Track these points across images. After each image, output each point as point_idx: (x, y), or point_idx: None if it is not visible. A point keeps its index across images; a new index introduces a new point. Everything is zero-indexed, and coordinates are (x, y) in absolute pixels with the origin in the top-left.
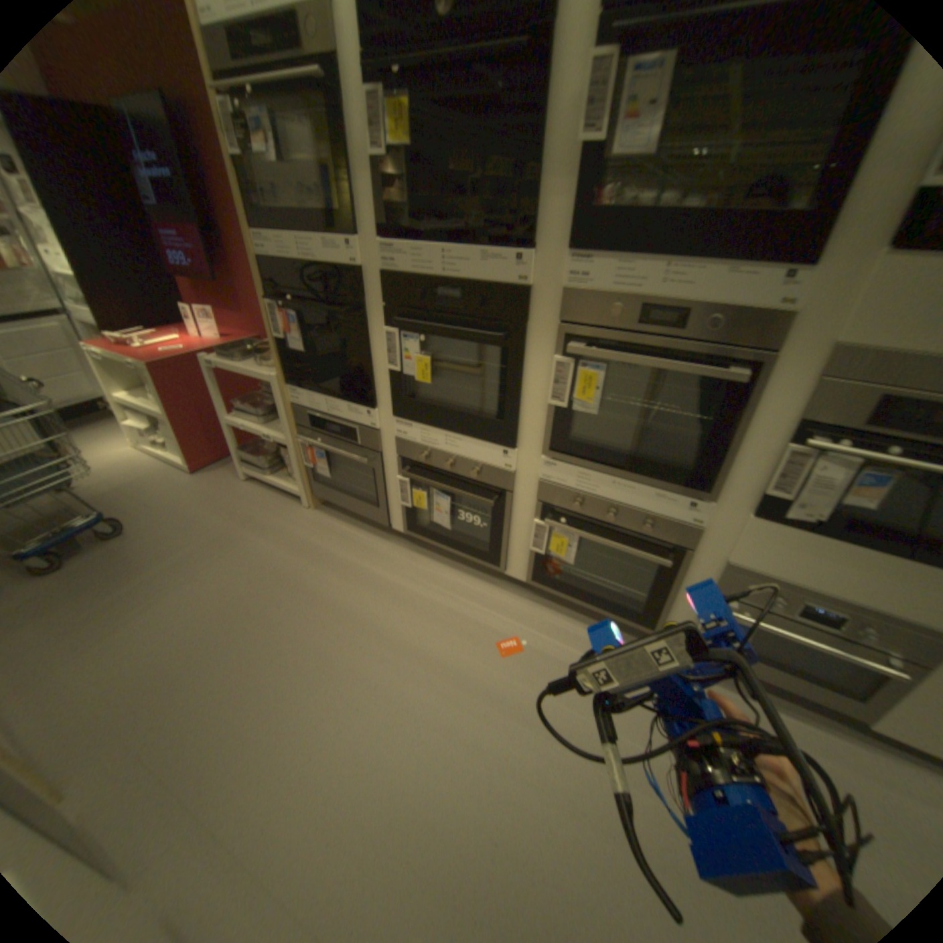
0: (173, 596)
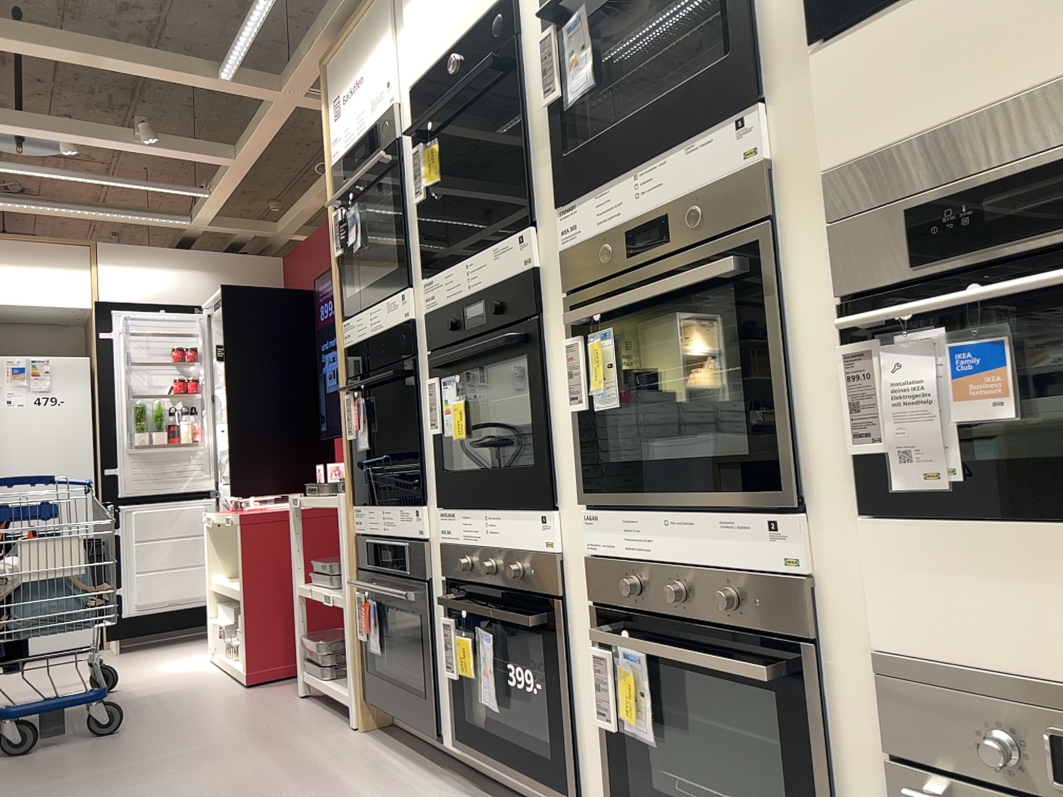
0: (107, 792)
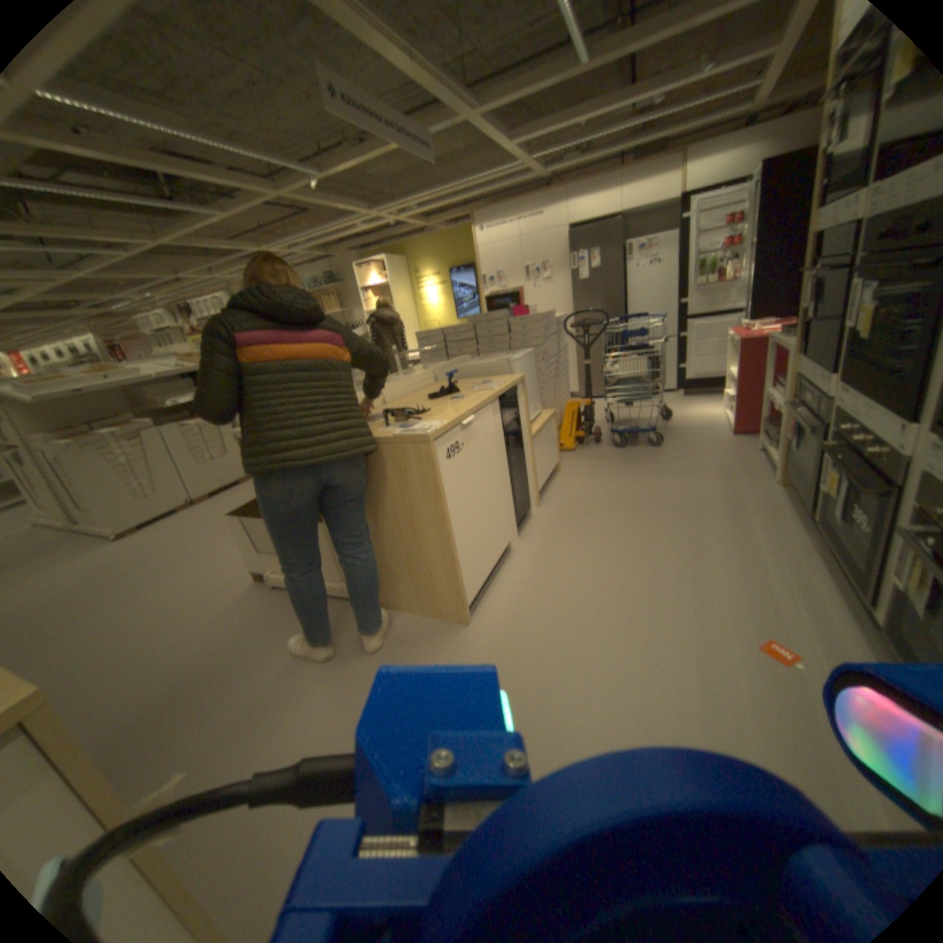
0: (642, 478)
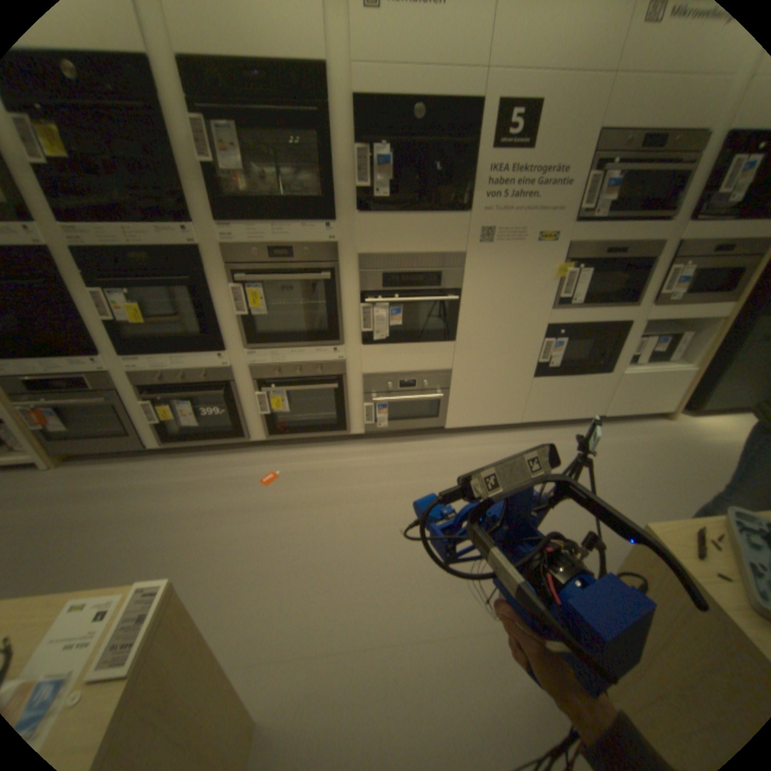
0: None
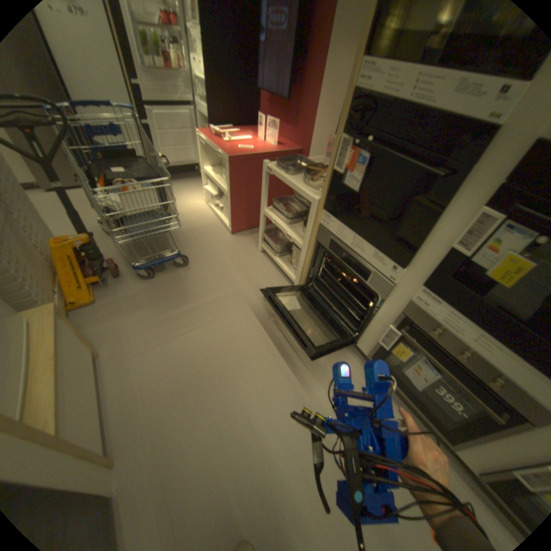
0: (203, 329)
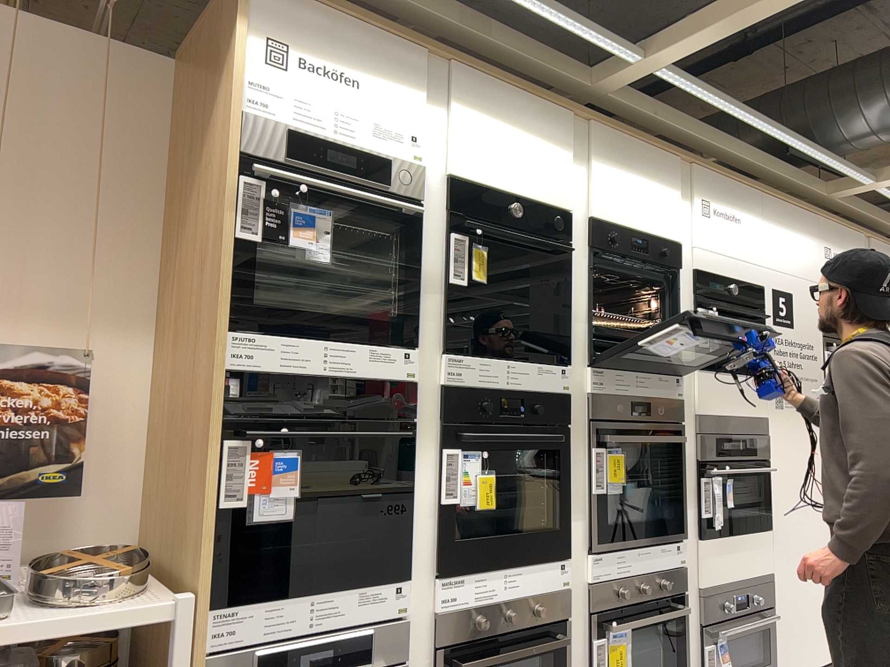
0: None
